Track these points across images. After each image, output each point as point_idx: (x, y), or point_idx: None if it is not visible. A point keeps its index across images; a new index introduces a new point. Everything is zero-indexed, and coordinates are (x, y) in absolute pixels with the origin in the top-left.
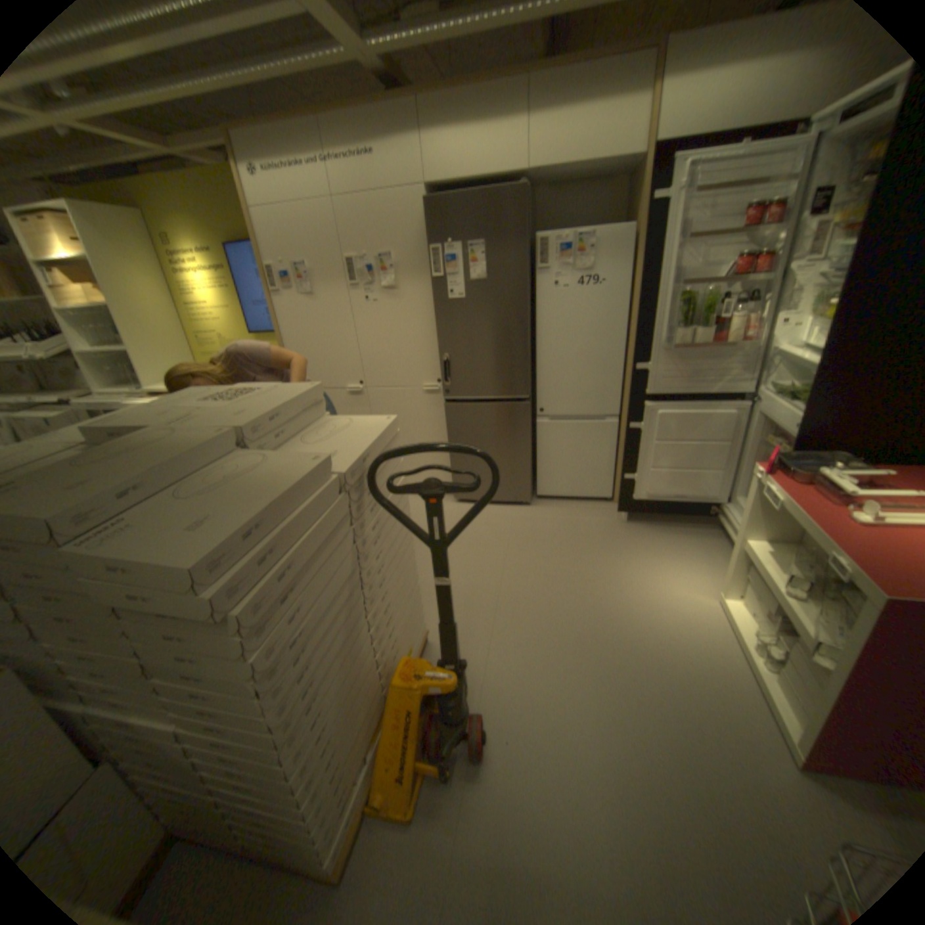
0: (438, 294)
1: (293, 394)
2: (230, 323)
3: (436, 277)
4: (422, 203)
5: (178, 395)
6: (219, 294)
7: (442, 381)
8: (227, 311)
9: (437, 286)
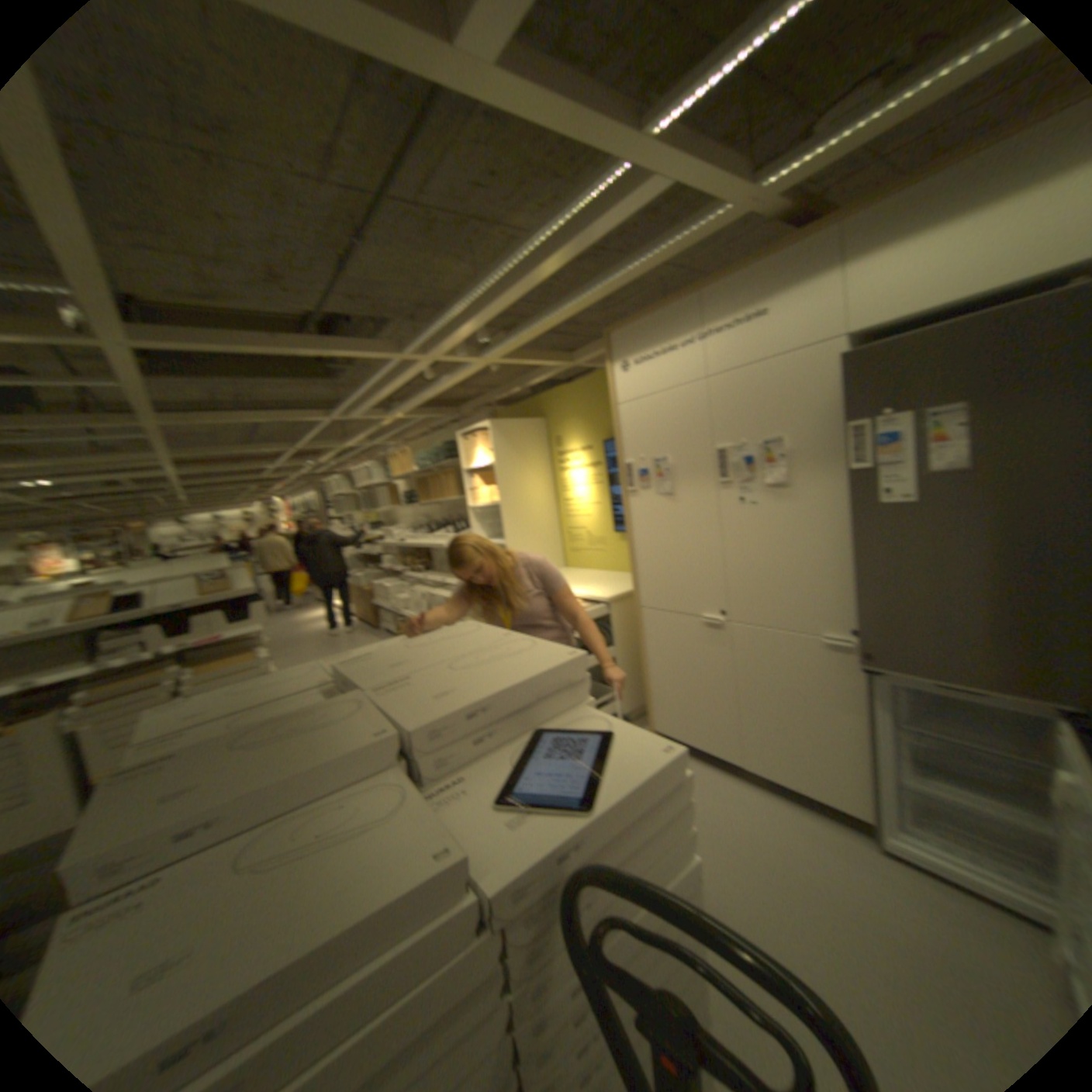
0: (860, 495)
1: (556, 657)
2: (602, 521)
3: (859, 468)
4: (843, 361)
5: (465, 625)
6: (595, 491)
7: (861, 637)
8: (600, 509)
9: (859, 482)
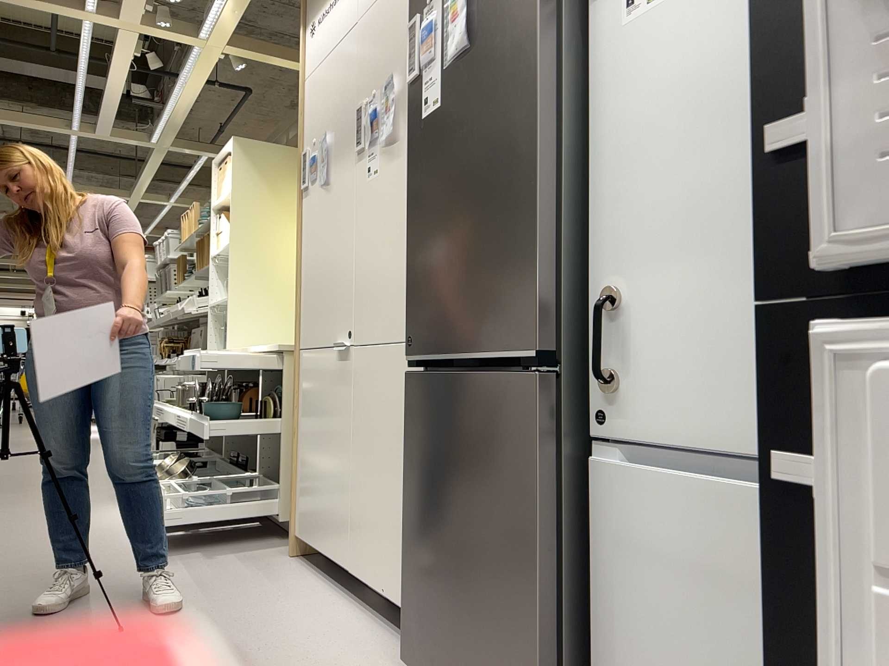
0: (412, 116)
1: None
2: None
3: (411, 80)
4: None
5: None
6: None
7: (406, 316)
8: None
9: (412, 99)
